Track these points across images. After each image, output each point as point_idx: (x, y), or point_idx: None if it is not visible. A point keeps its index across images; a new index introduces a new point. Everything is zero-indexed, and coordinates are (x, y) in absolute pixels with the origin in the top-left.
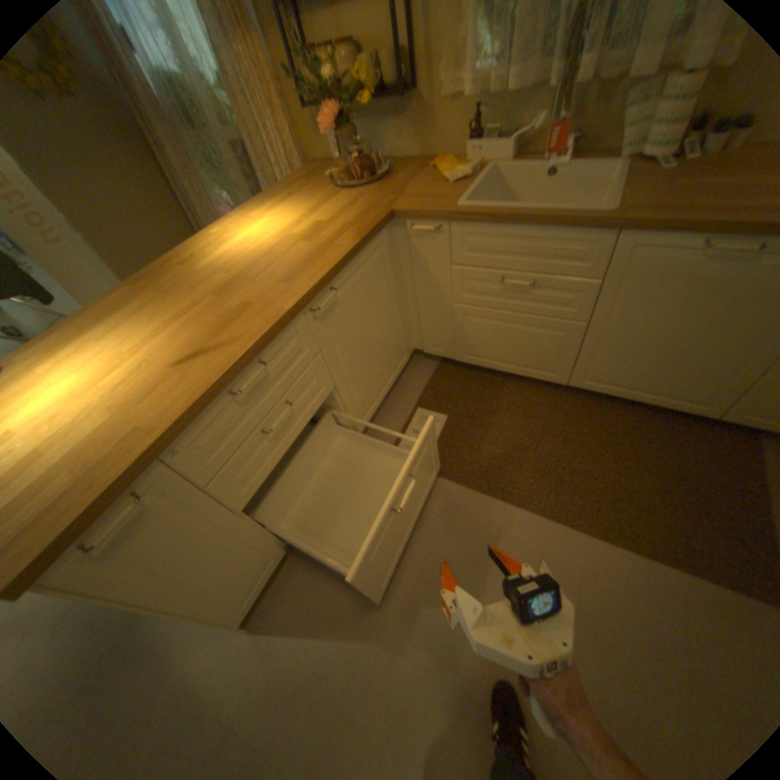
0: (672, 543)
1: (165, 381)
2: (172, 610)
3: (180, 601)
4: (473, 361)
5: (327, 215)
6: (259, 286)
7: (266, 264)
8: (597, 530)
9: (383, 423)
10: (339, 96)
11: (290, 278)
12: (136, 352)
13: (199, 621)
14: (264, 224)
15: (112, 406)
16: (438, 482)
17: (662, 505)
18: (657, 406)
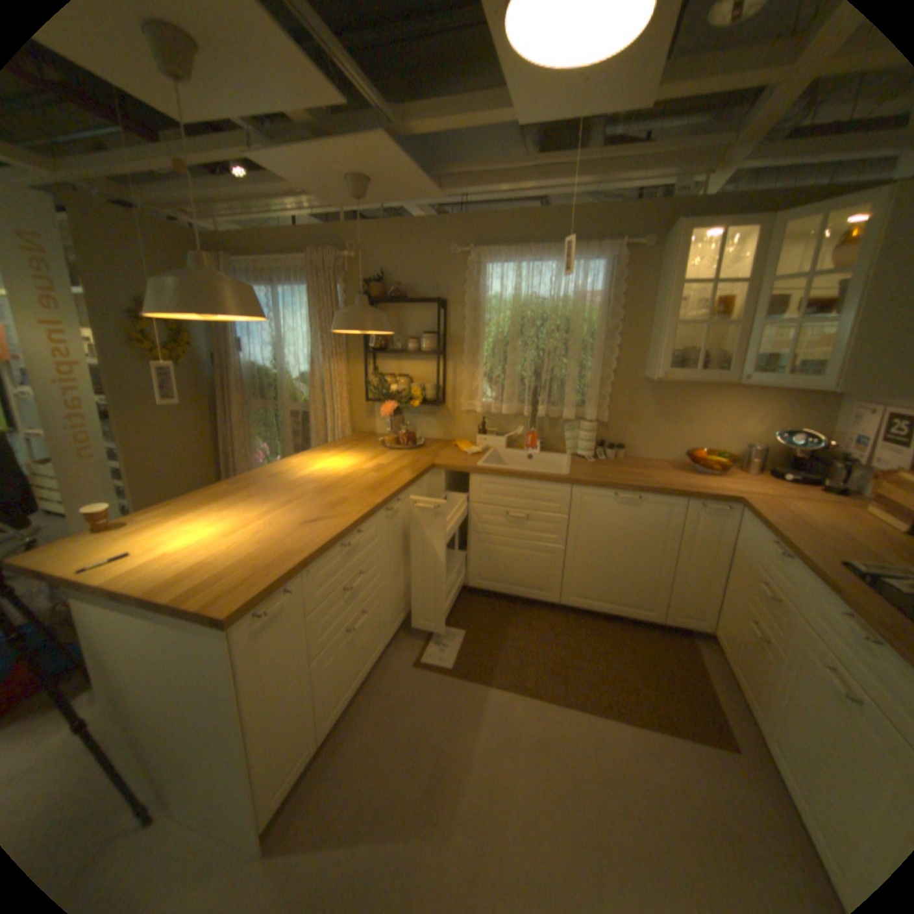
0: (655, 715)
1: (300, 530)
2: (250, 740)
3: (256, 732)
4: (484, 585)
5: (386, 461)
6: (350, 491)
7: (350, 481)
8: (601, 711)
9: (405, 638)
10: (399, 400)
11: (372, 488)
12: (263, 517)
13: (251, 781)
14: (336, 461)
15: (260, 541)
16: (463, 685)
17: (643, 688)
18: (624, 616)
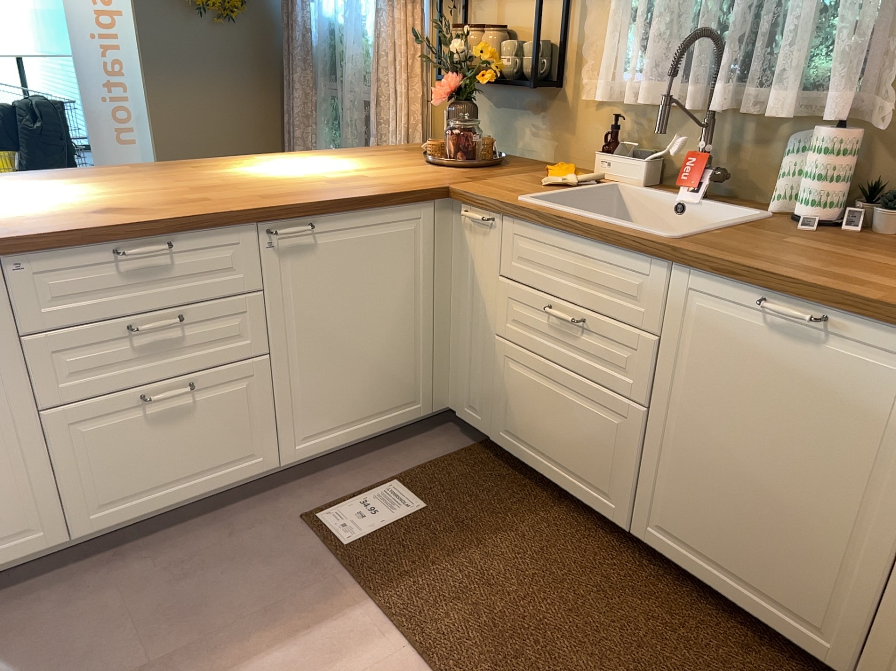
0: None
1: (70, 217)
2: None
3: None
4: (512, 447)
5: (381, 174)
6: (237, 194)
7: (268, 185)
8: None
9: (334, 477)
10: (464, 72)
11: (272, 196)
12: (75, 199)
13: None
14: (313, 165)
15: (10, 217)
16: (338, 575)
17: None
18: (756, 617)
